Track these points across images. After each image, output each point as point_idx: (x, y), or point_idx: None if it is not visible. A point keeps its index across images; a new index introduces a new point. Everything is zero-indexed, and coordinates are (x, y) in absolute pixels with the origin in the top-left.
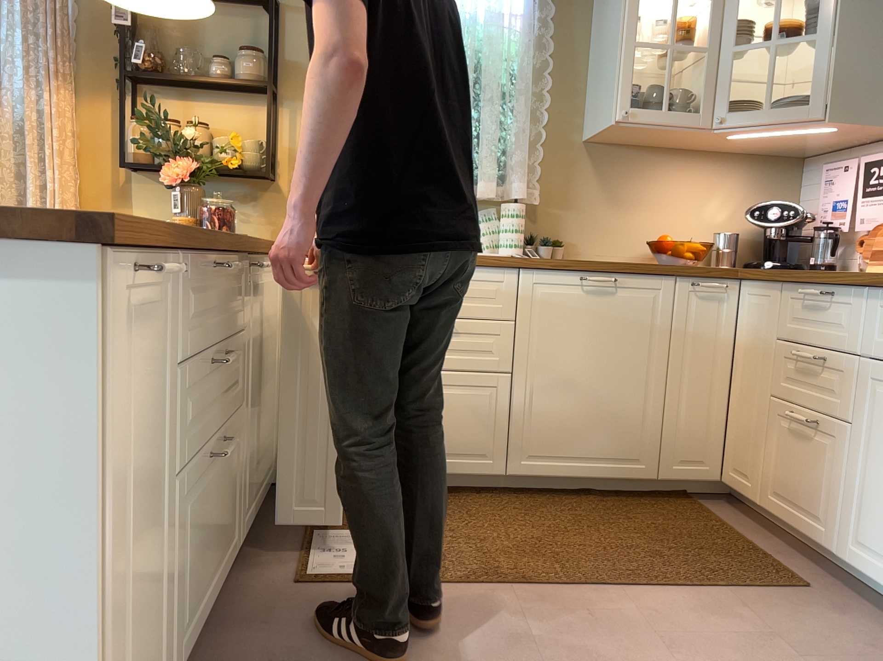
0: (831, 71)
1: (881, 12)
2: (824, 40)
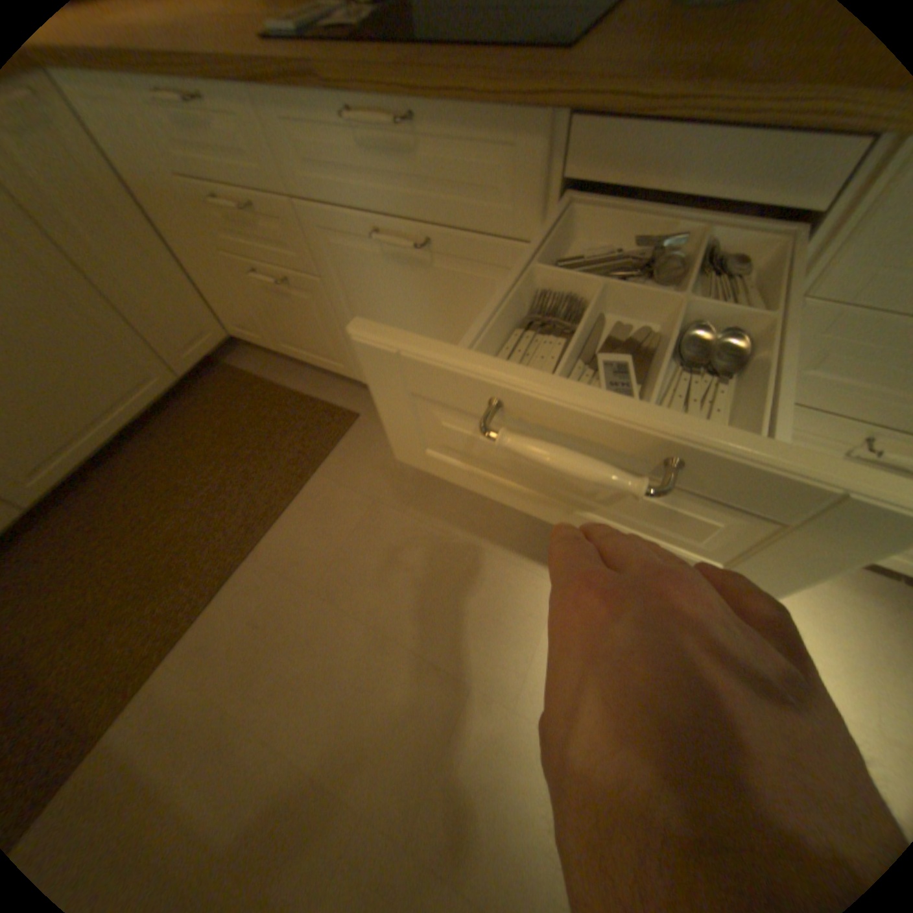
0: None
1: None
2: None
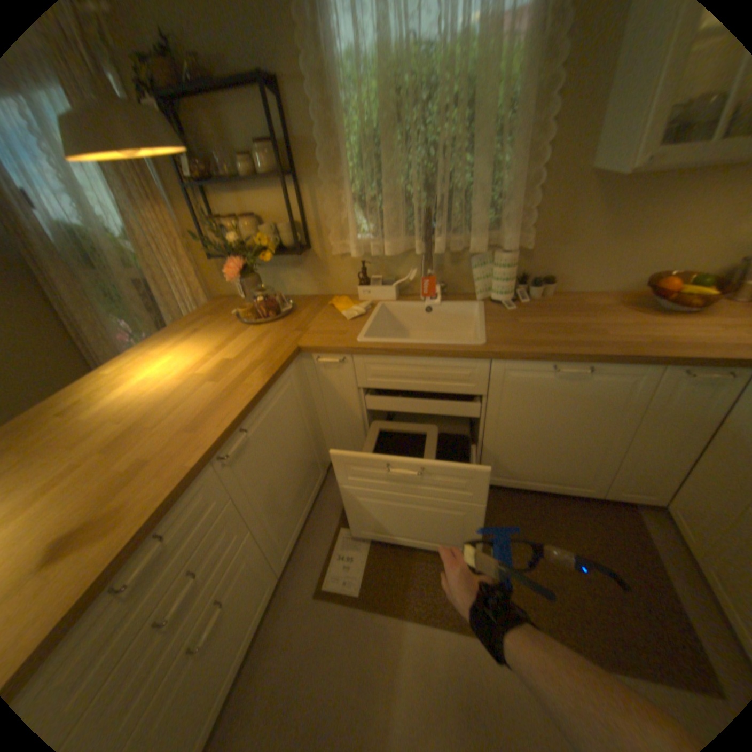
0: None
1: None
2: None
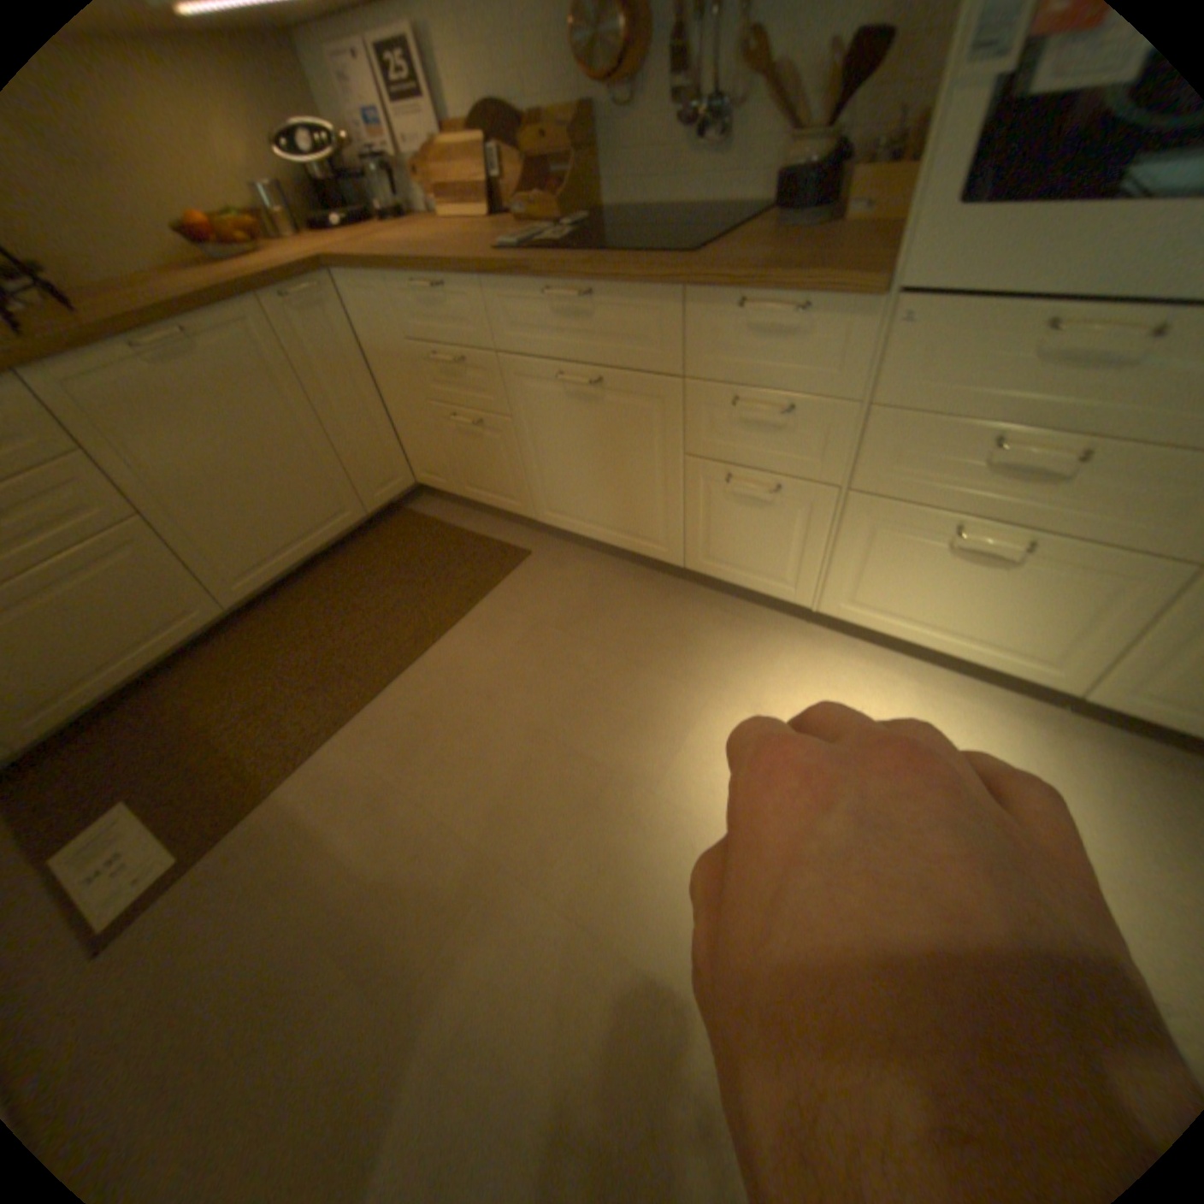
0: None
1: None
2: None
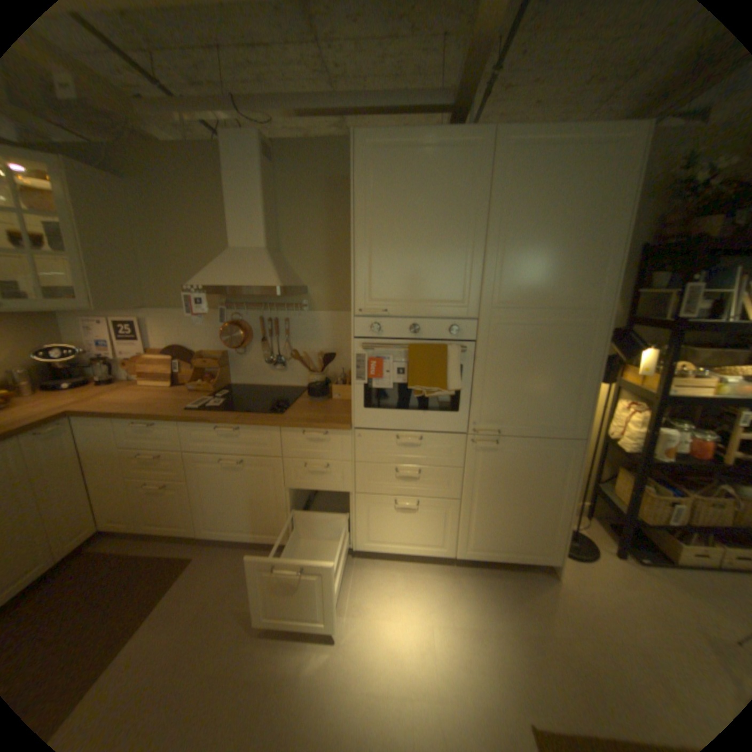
0: (85, 279)
1: (104, 244)
2: (73, 258)
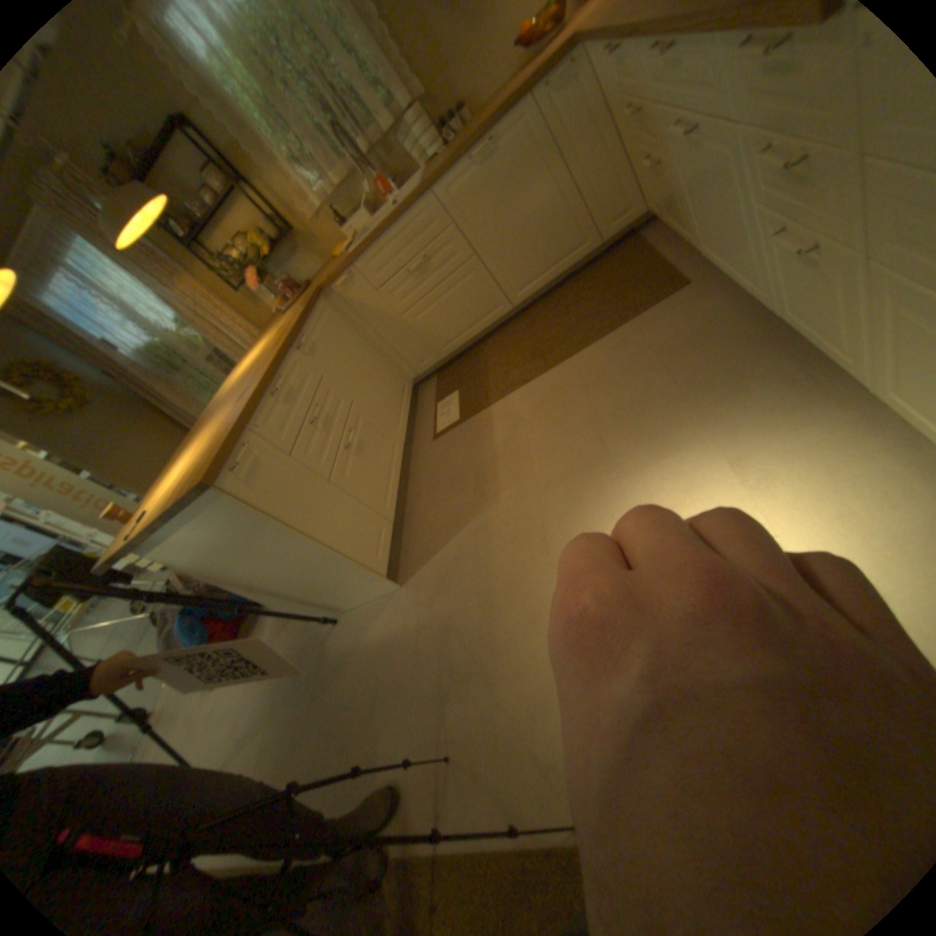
0: None
1: None
2: None
